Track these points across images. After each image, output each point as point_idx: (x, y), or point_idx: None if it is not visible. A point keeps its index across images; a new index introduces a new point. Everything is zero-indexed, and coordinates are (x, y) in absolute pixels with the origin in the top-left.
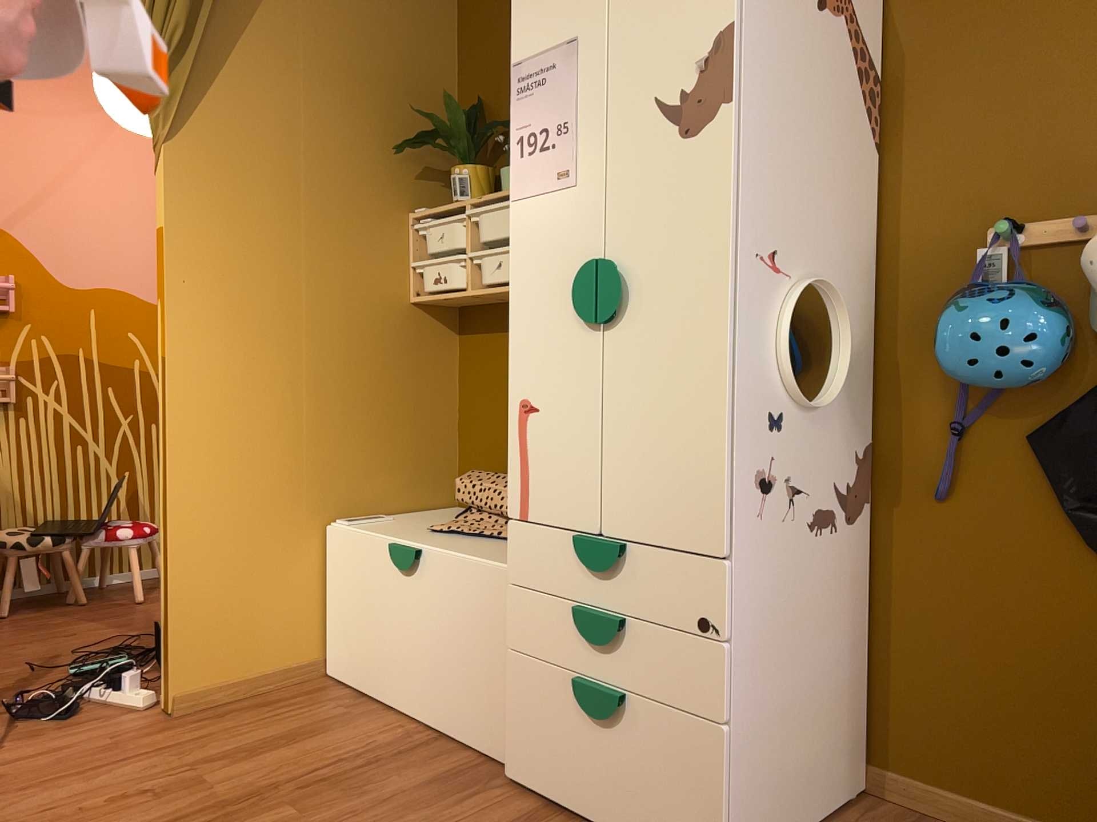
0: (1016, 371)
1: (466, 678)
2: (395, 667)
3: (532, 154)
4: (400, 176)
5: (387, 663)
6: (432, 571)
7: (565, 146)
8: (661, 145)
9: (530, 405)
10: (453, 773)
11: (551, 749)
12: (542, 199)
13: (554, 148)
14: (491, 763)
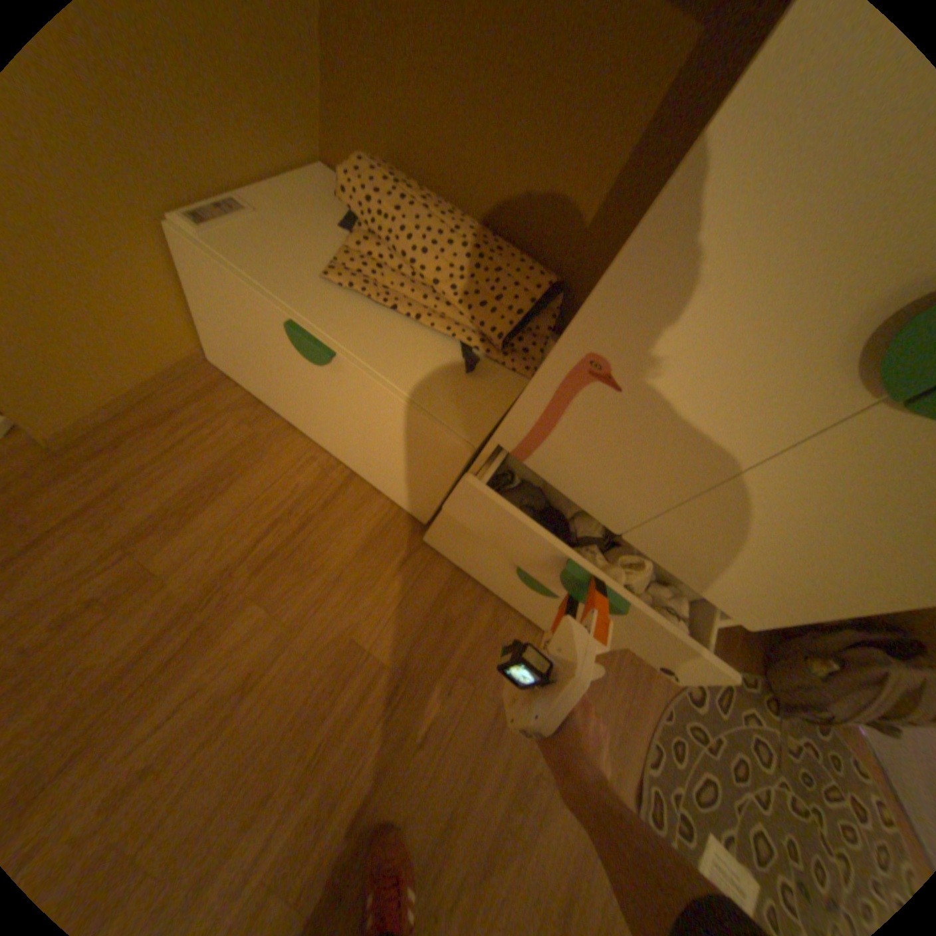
0: None
1: (387, 465)
2: (300, 409)
3: None
4: None
5: (290, 402)
6: (354, 380)
7: None
8: None
9: (612, 375)
10: (379, 529)
11: (474, 559)
12: None
13: None
14: (404, 511)
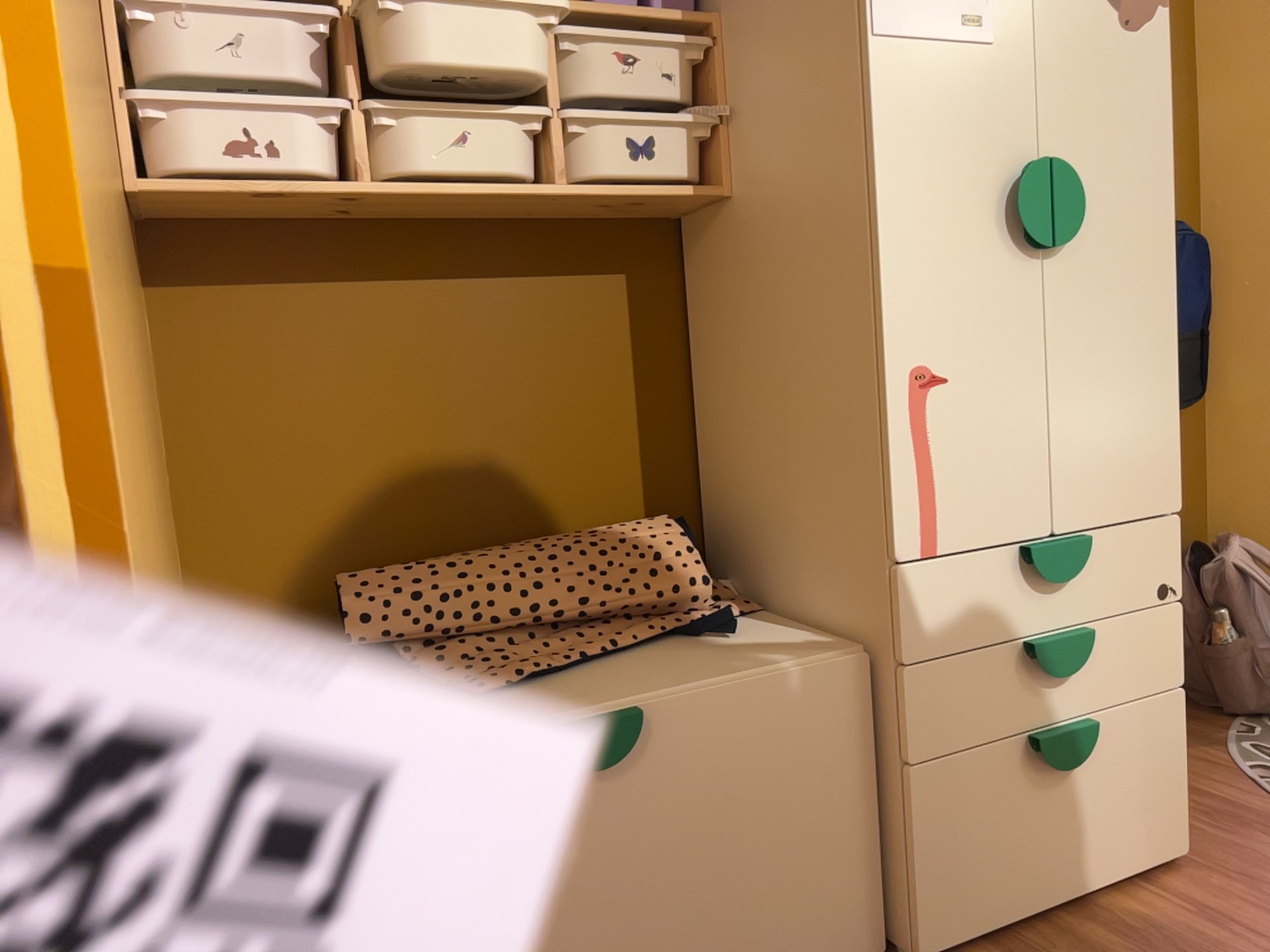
0: None
1: (778, 880)
2: None
3: None
4: None
5: None
6: (675, 736)
7: None
8: (1100, 28)
9: (934, 375)
10: None
11: (996, 857)
12: (935, 50)
13: None
14: None
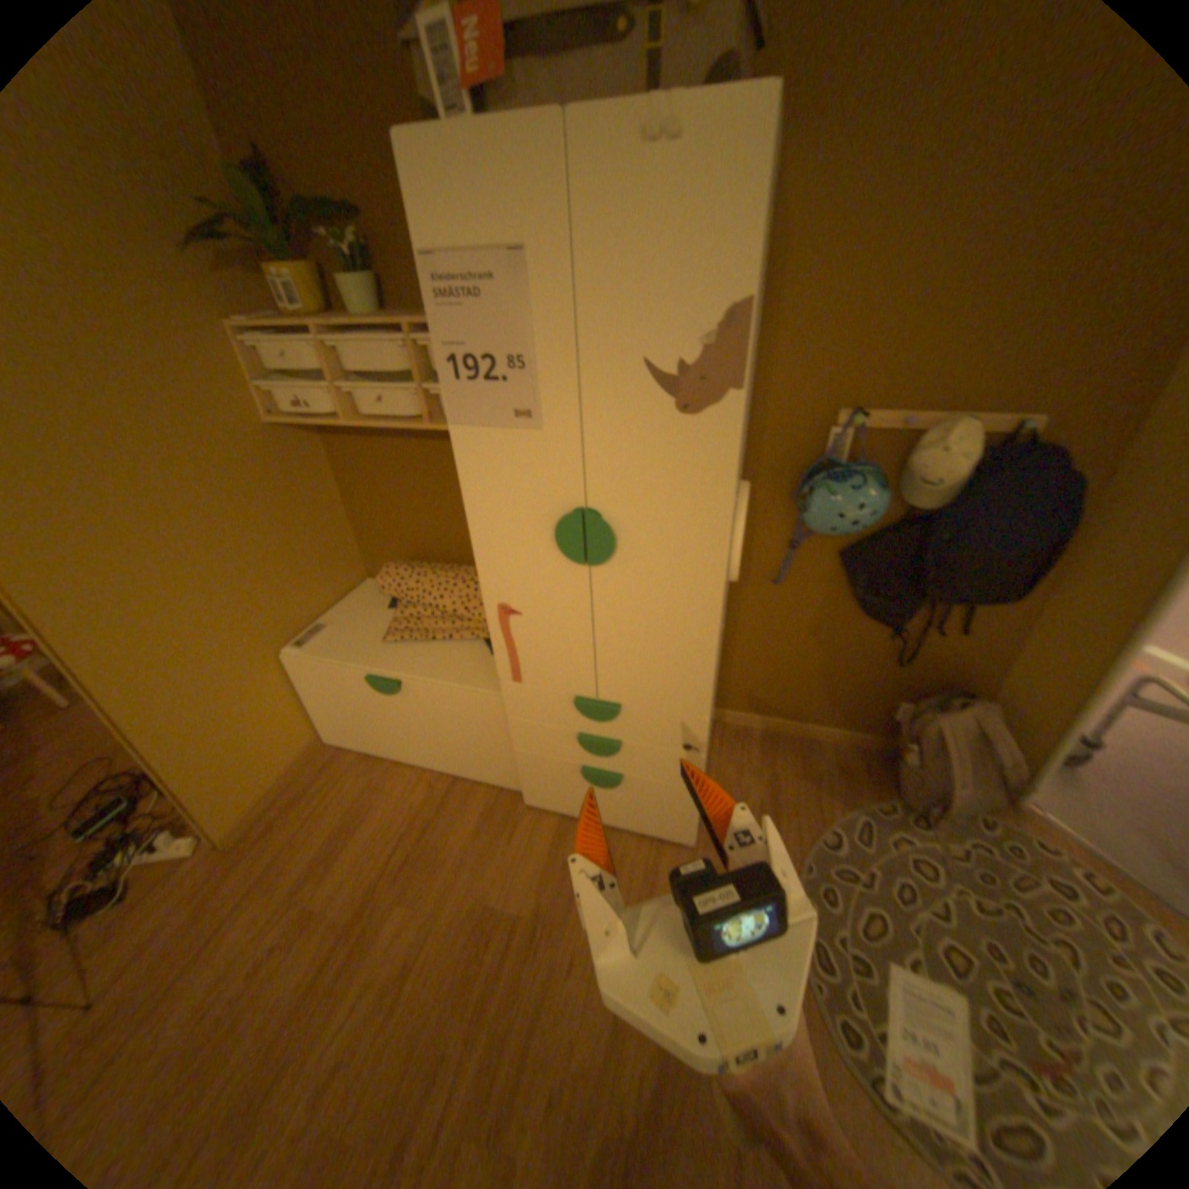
0: (856, 532)
1: (470, 752)
2: (397, 744)
3: (473, 381)
4: (191, 275)
5: (389, 742)
6: (419, 694)
7: (522, 385)
8: (653, 415)
9: (512, 611)
10: (487, 813)
11: (563, 796)
12: (497, 435)
13: (507, 383)
14: (504, 791)
